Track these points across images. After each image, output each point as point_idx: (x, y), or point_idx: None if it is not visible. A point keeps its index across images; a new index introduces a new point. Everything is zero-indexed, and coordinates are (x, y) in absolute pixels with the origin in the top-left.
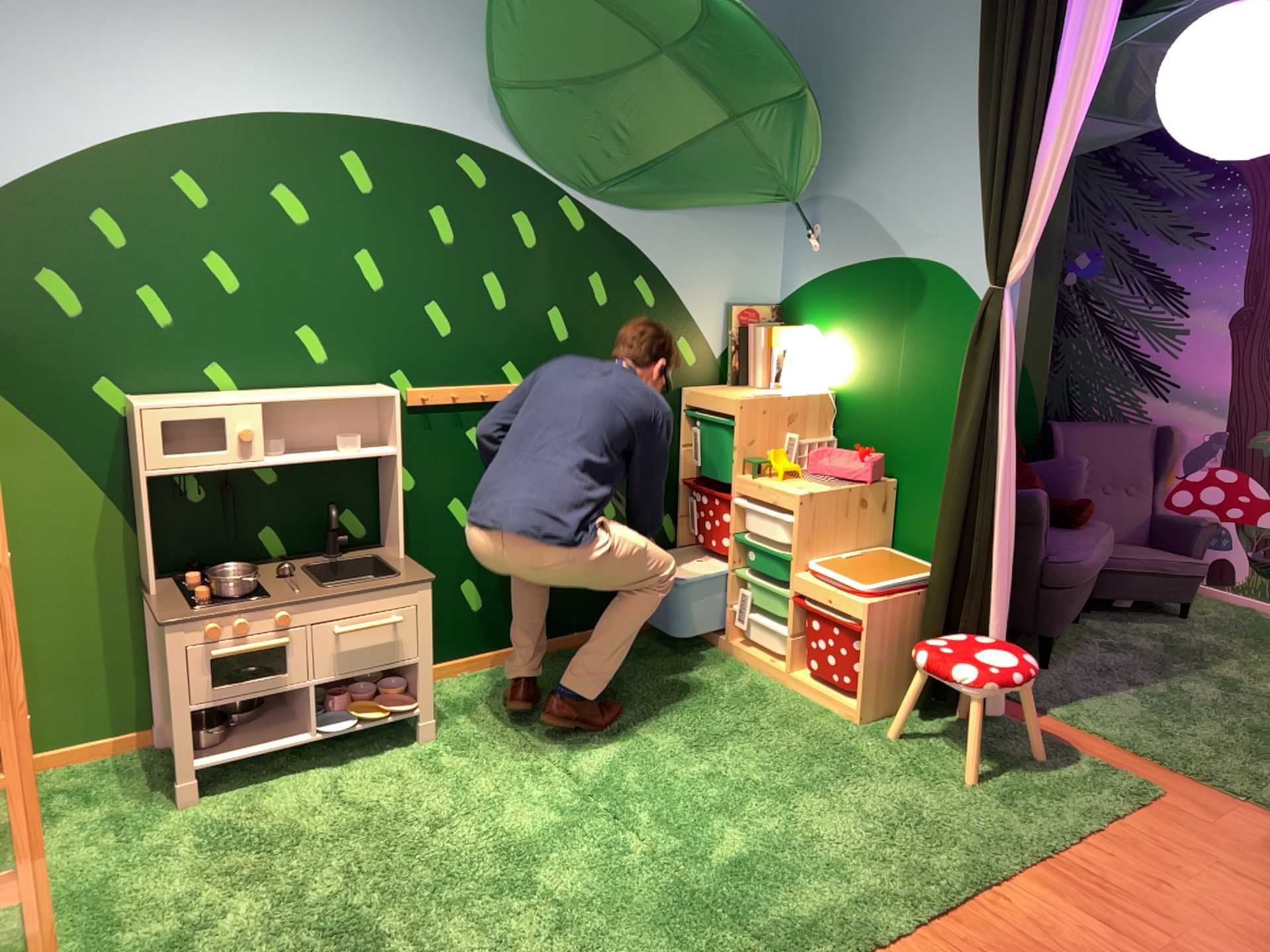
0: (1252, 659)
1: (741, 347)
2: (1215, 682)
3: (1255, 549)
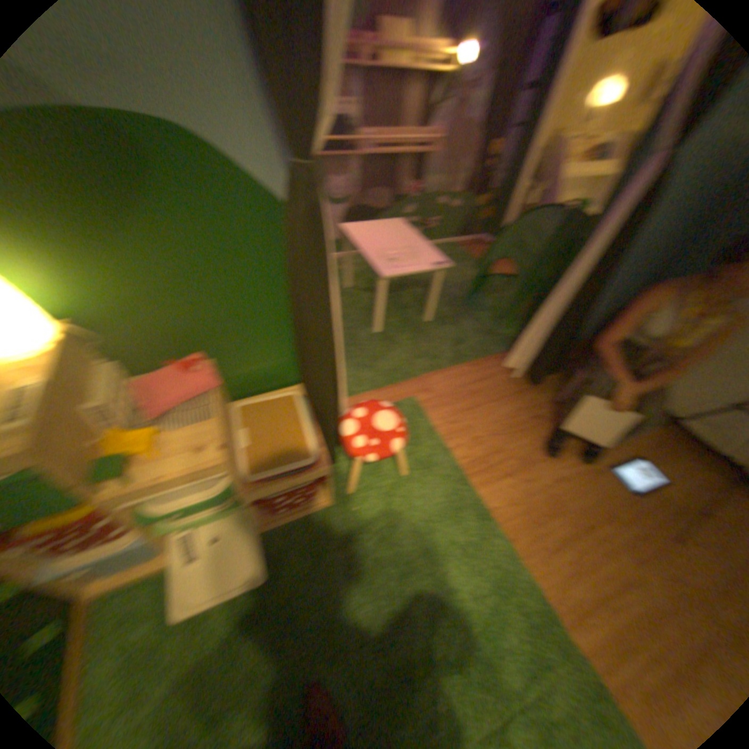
0: None
1: None
2: None
3: None
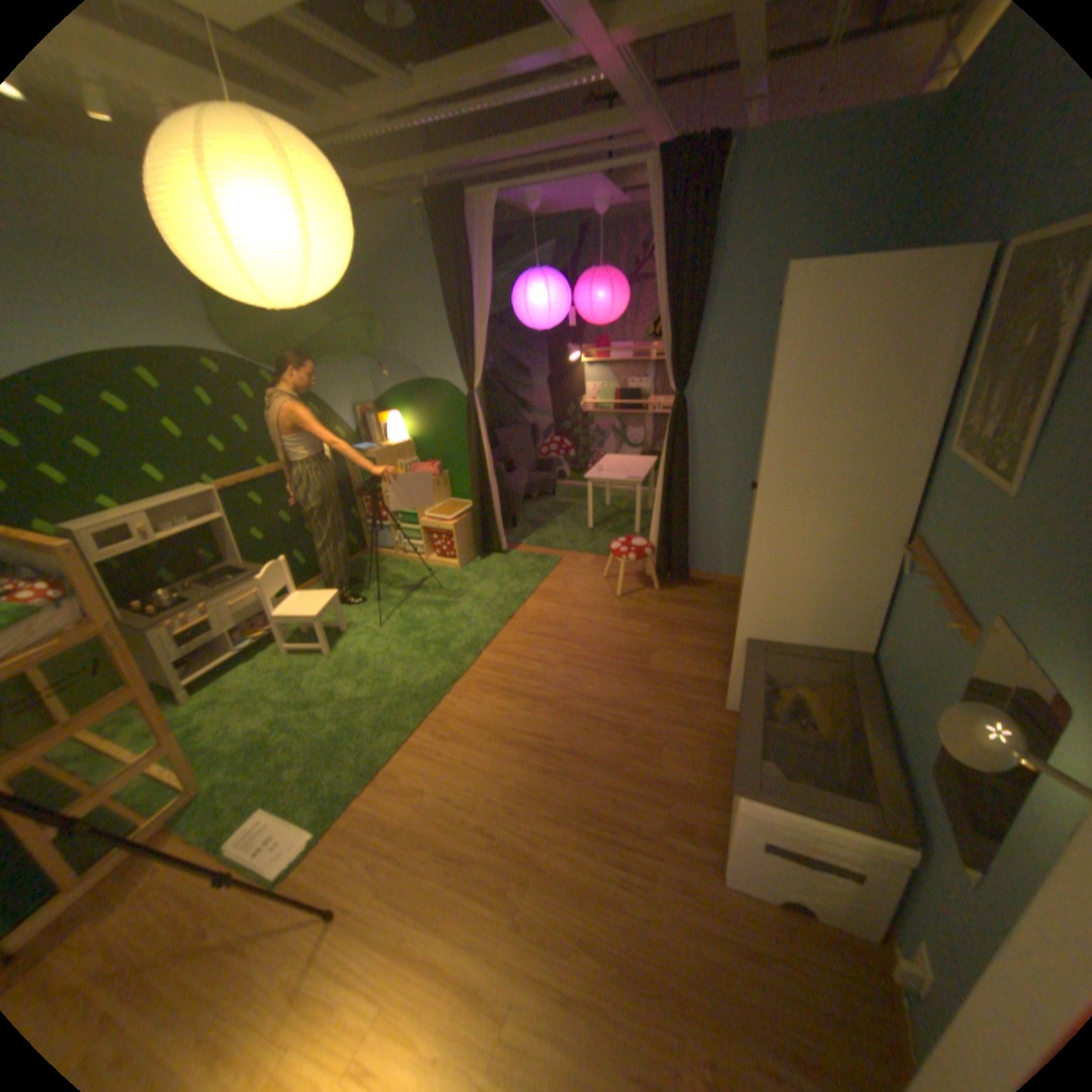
0: (577, 506)
1: (364, 427)
2: (568, 517)
3: (571, 466)
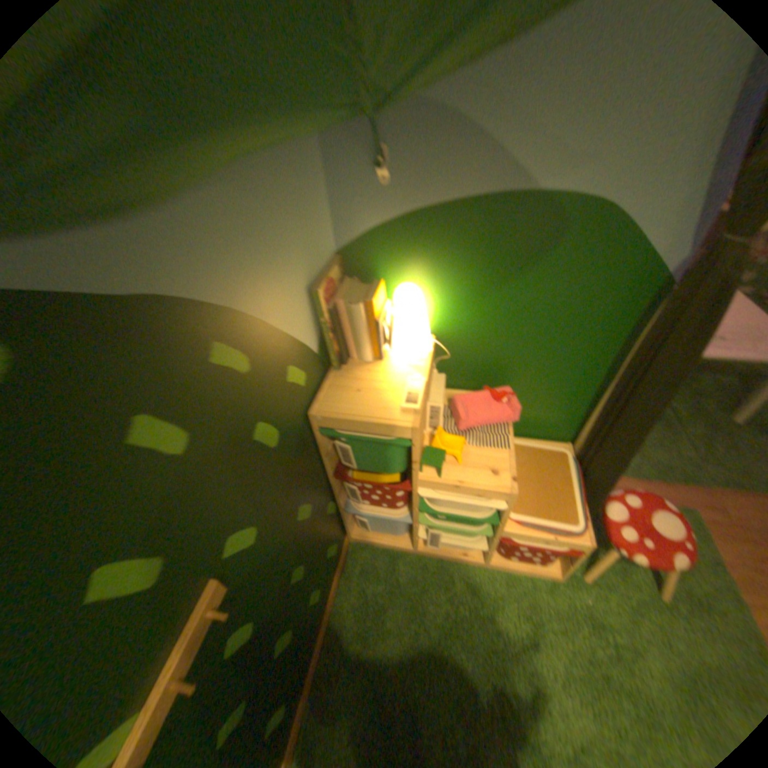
0: None
1: (338, 330)
2: None
3: None
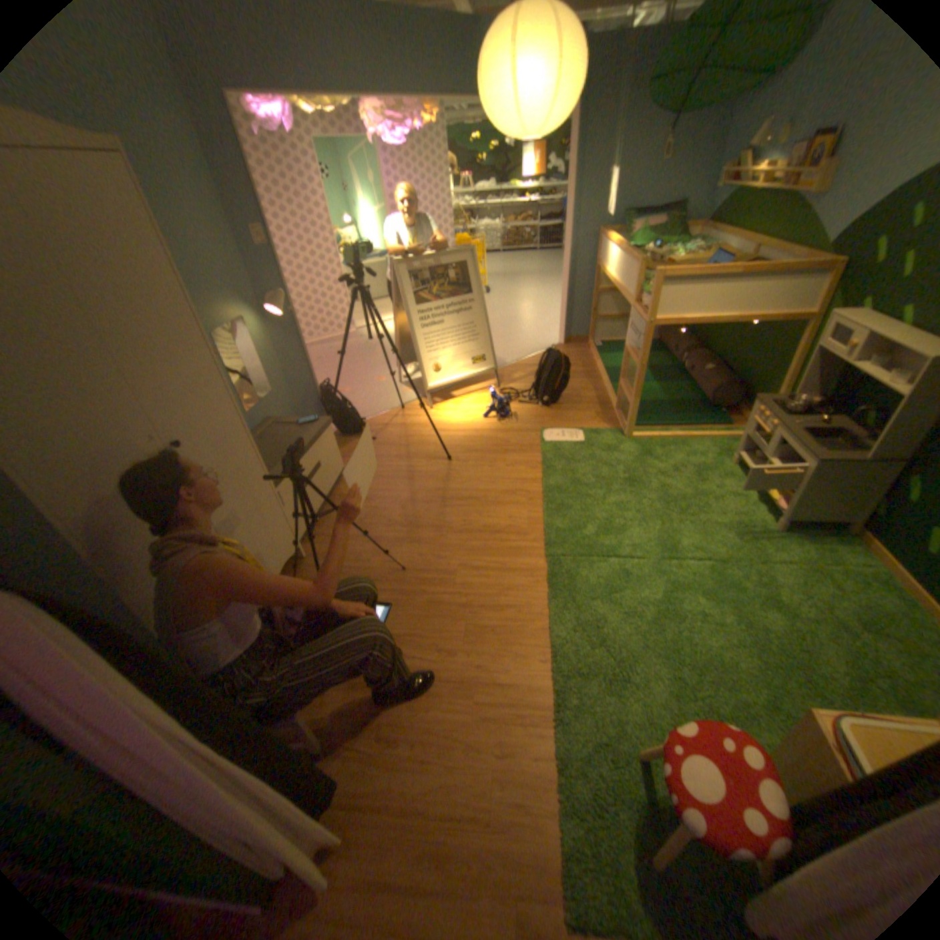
0: None
1: None
2: None
3: None
